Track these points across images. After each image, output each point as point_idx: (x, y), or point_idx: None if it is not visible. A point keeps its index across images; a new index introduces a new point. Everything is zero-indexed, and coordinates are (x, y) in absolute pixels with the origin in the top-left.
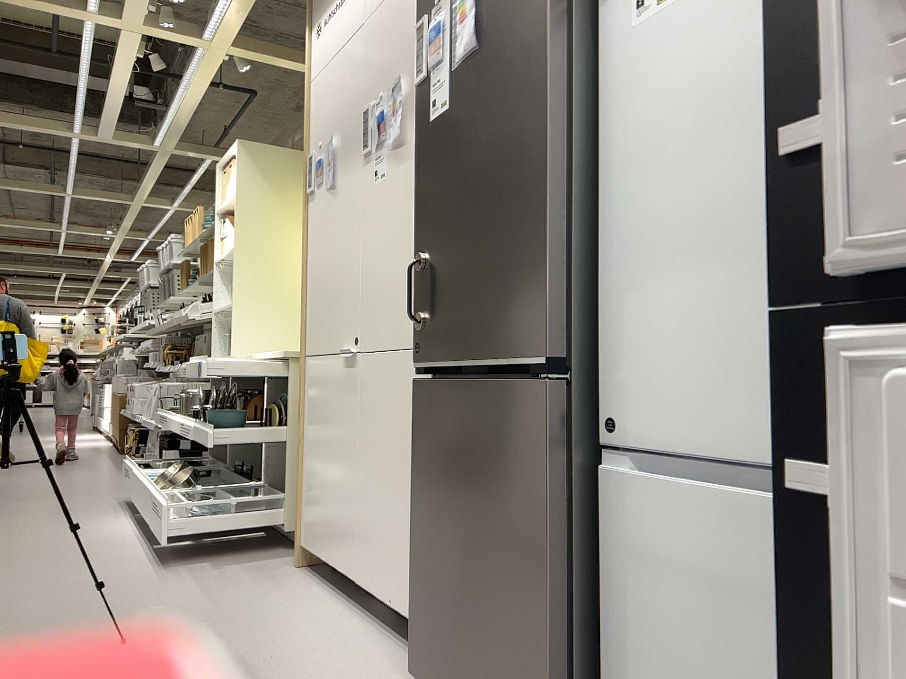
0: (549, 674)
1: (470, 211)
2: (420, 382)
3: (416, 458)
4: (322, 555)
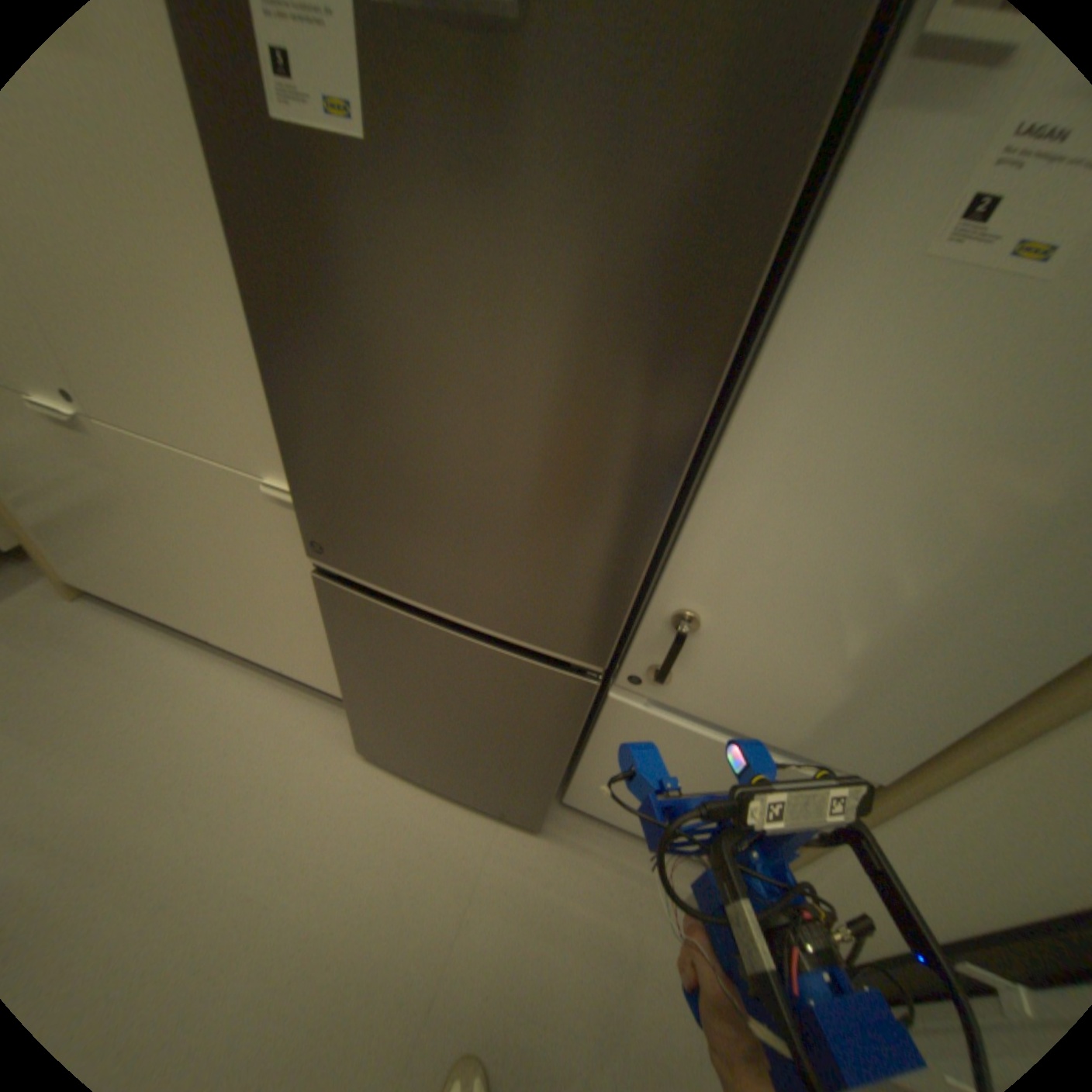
0: (541, 794)
1: (455, 439)
2: (324, 575)
3: (336, 640)
4: (120, 602)
